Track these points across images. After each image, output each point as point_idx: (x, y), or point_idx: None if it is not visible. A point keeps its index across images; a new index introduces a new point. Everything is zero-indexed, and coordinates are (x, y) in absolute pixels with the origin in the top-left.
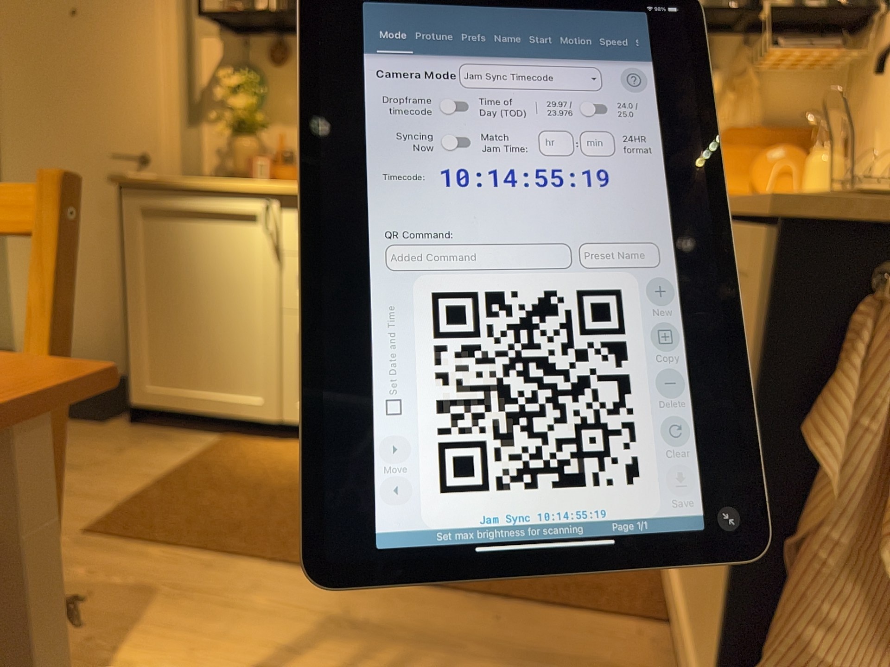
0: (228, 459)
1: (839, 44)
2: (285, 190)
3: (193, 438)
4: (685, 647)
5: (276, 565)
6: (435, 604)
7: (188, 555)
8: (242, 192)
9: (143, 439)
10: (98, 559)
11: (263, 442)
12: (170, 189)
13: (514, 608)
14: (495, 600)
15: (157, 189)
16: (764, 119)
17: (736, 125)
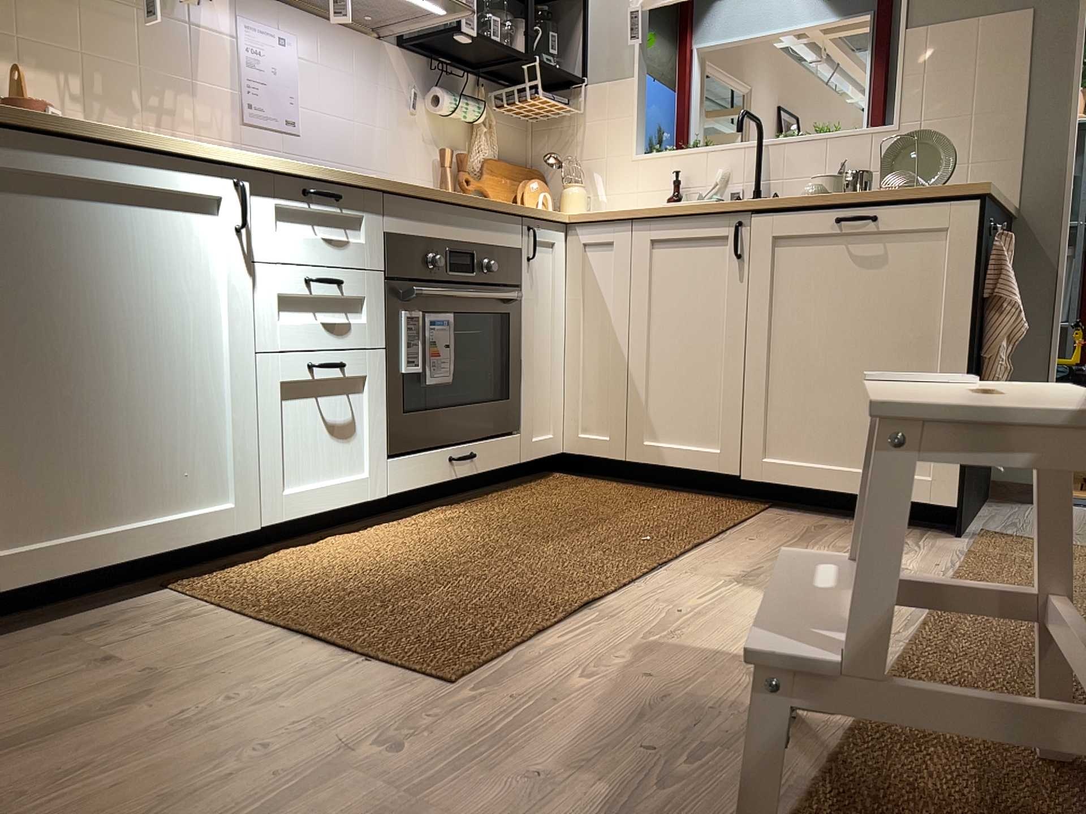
0: (283, 589)
1: (566, 102)
2: (265, 165)
3: (147, 605)
4: (835, 486)
5: (619, 589)
6: (720, 548)
7: (568, 624)
8: (198, 161)
9: (59, 646)
10: (541, 671)
11: (236, 572)
12: (58, 138)
13: (733, 530)
14: (720, 532)
15: (27, 135)
16: (496, 154)
17: (488, 156)
